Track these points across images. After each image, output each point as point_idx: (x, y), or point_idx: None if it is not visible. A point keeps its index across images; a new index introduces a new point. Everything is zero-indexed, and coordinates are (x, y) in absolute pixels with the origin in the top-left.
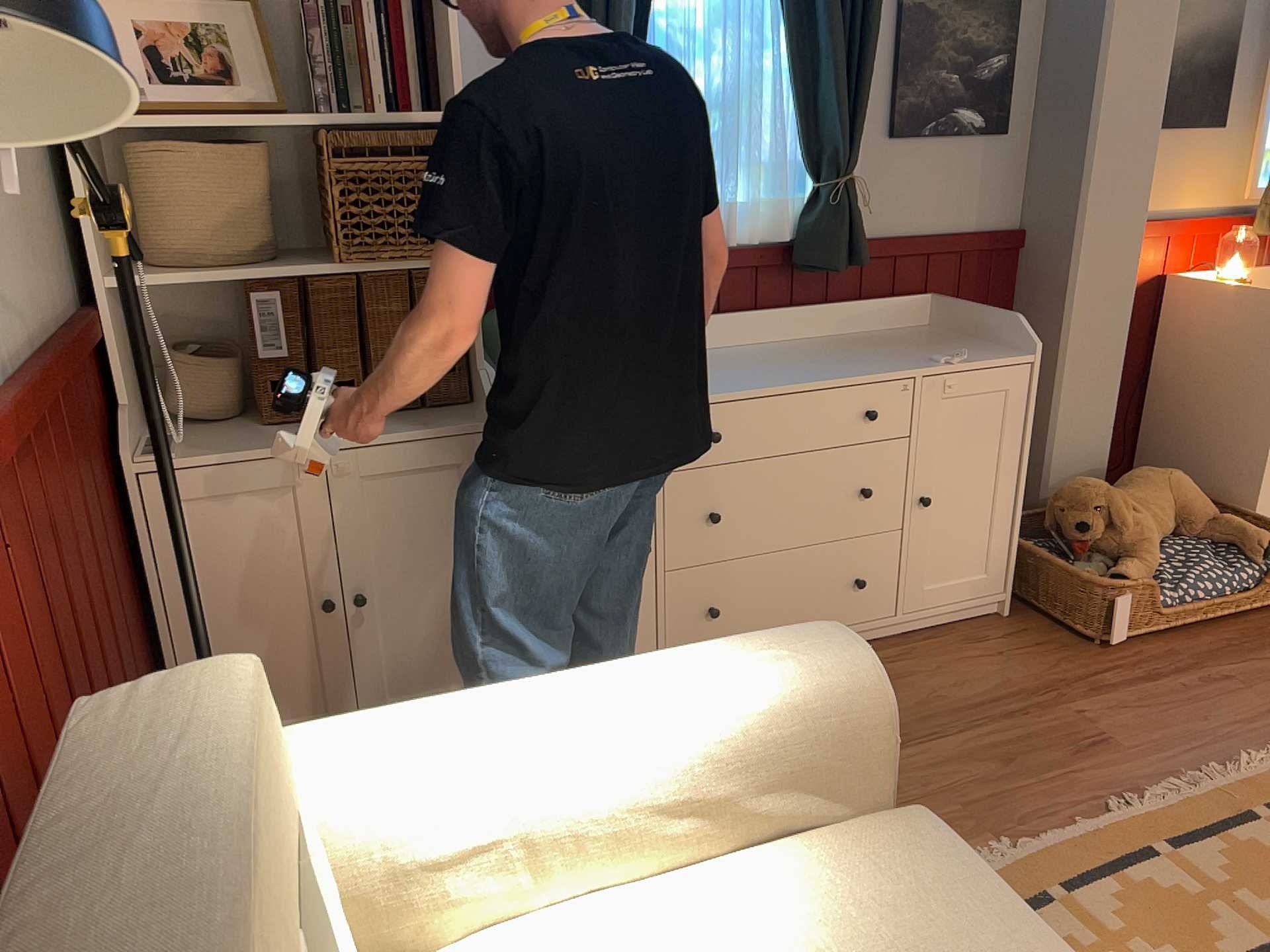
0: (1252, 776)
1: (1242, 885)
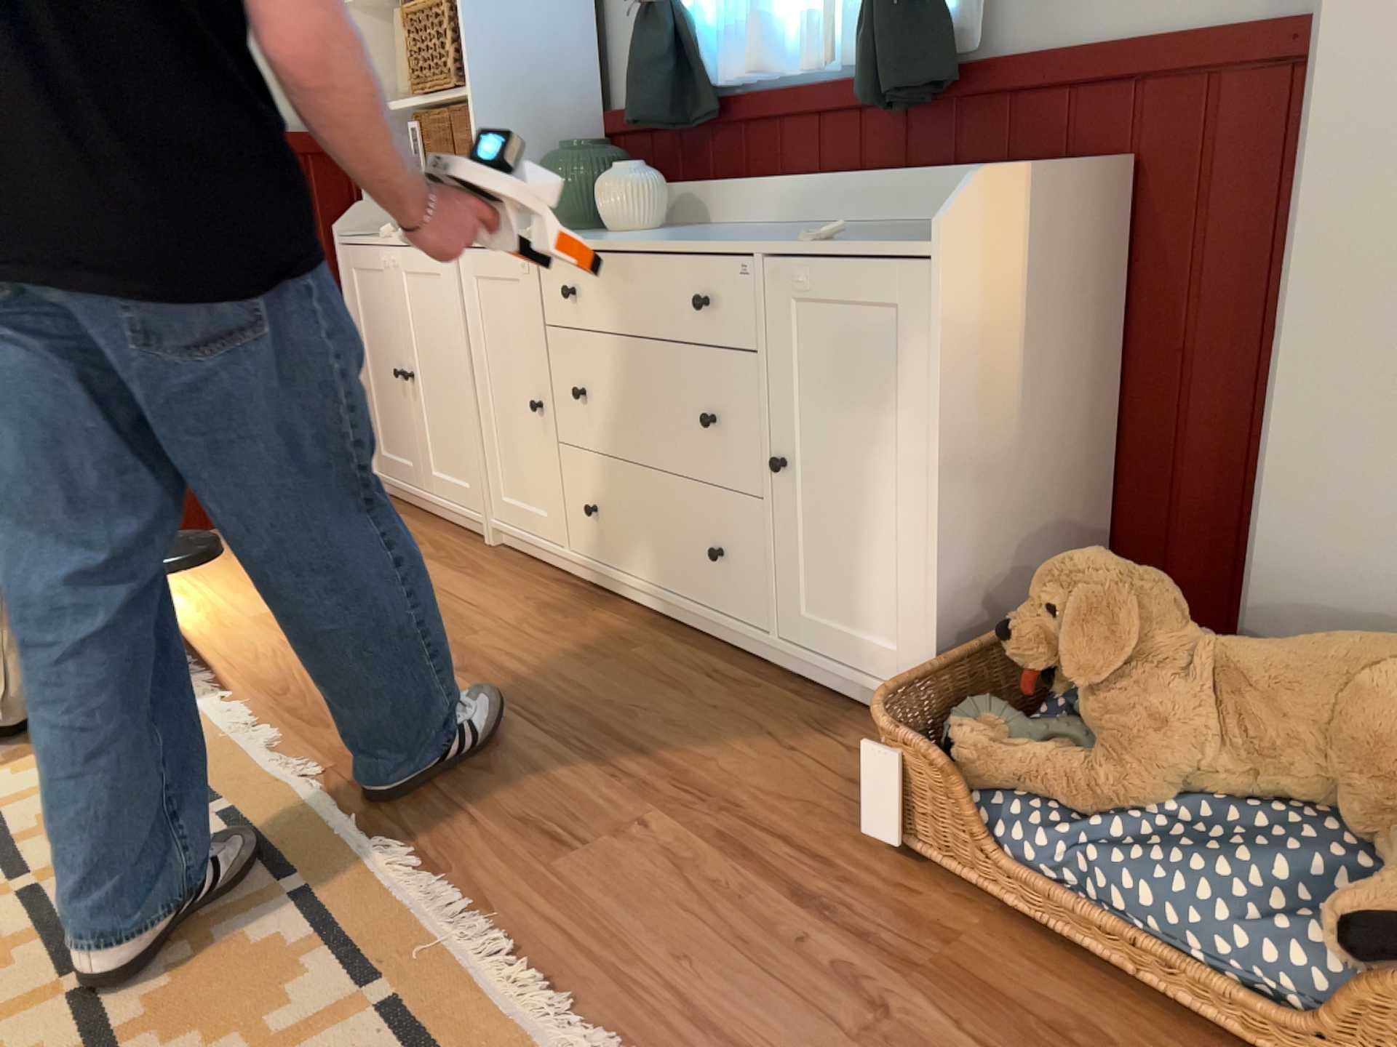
0: (484, 991)
1: (207, 951)
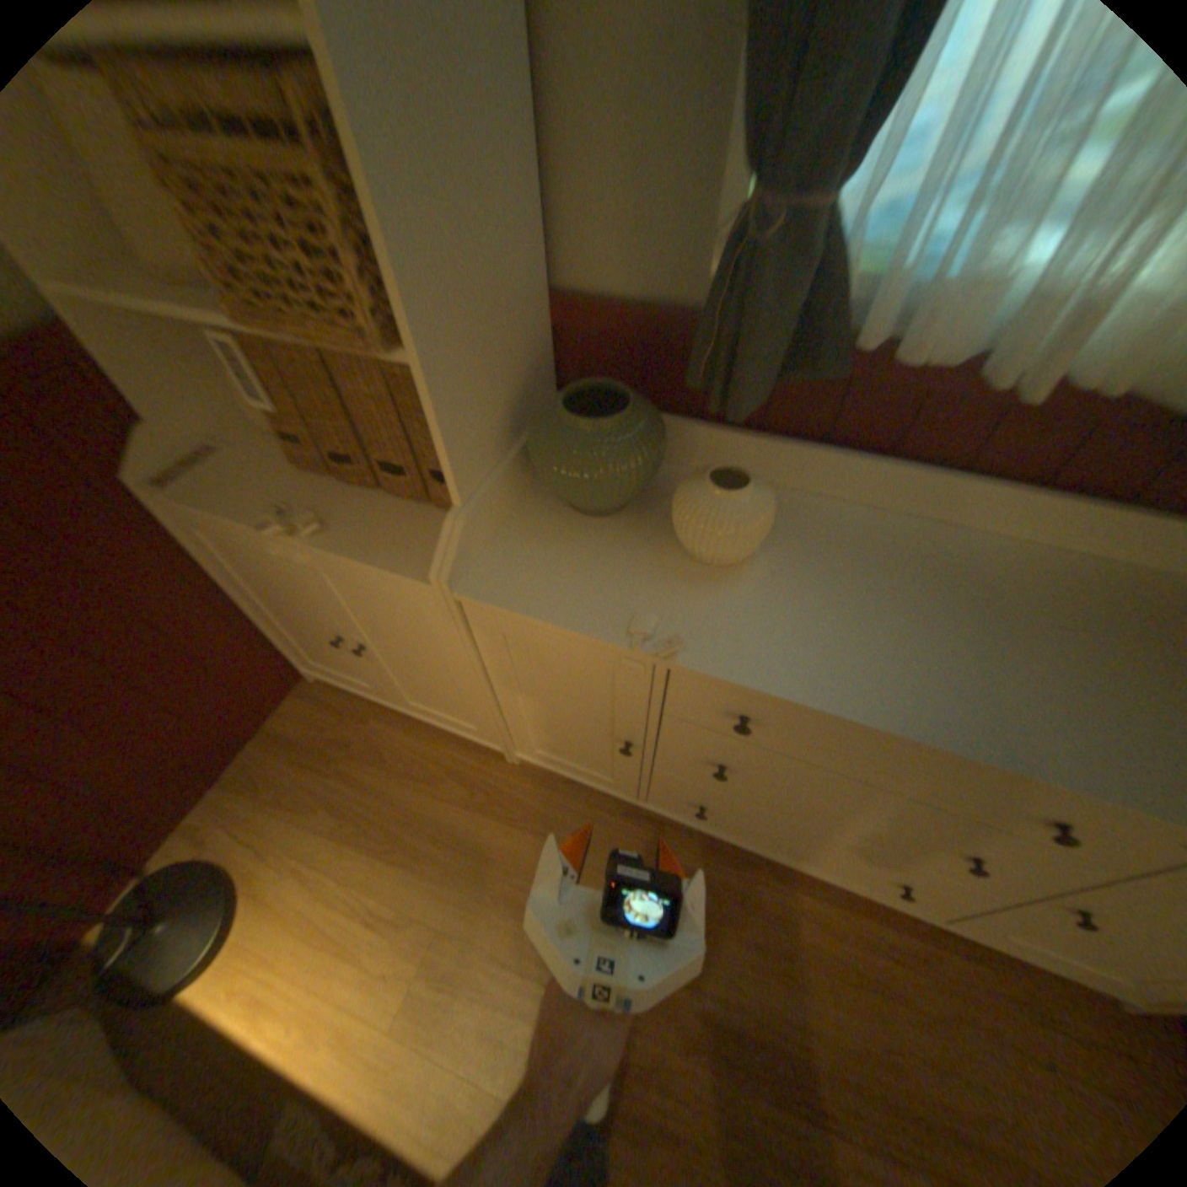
0: None
1: None
